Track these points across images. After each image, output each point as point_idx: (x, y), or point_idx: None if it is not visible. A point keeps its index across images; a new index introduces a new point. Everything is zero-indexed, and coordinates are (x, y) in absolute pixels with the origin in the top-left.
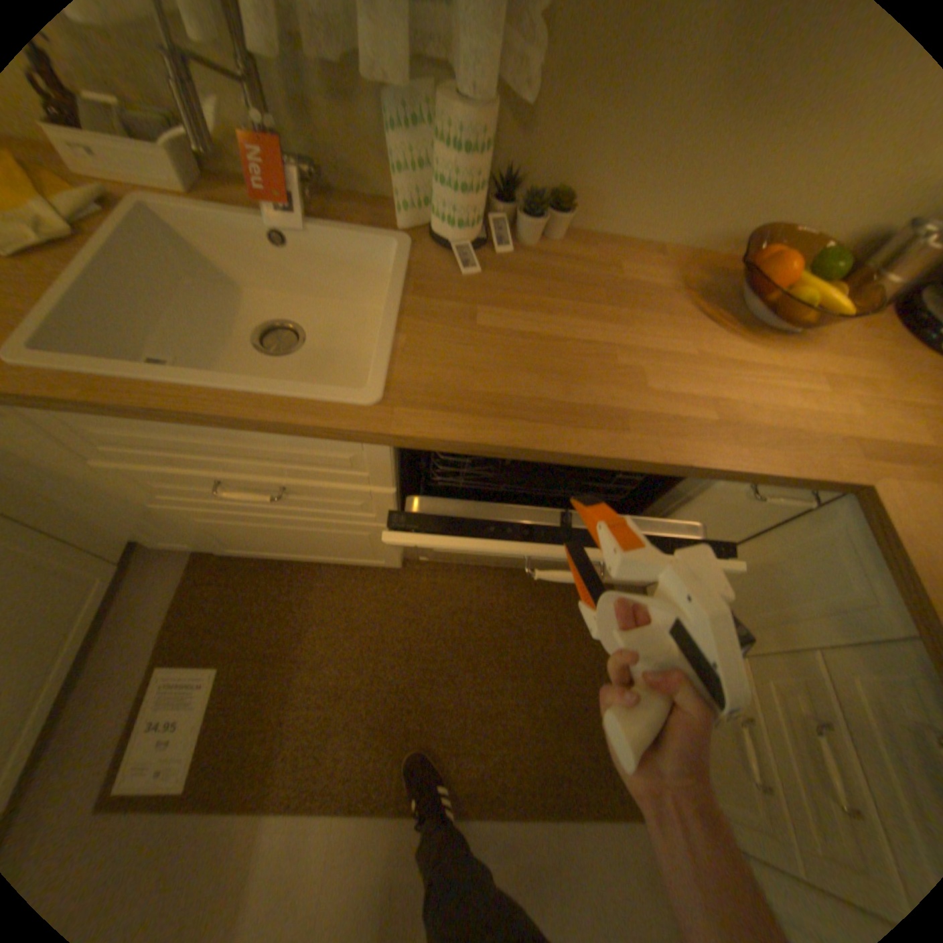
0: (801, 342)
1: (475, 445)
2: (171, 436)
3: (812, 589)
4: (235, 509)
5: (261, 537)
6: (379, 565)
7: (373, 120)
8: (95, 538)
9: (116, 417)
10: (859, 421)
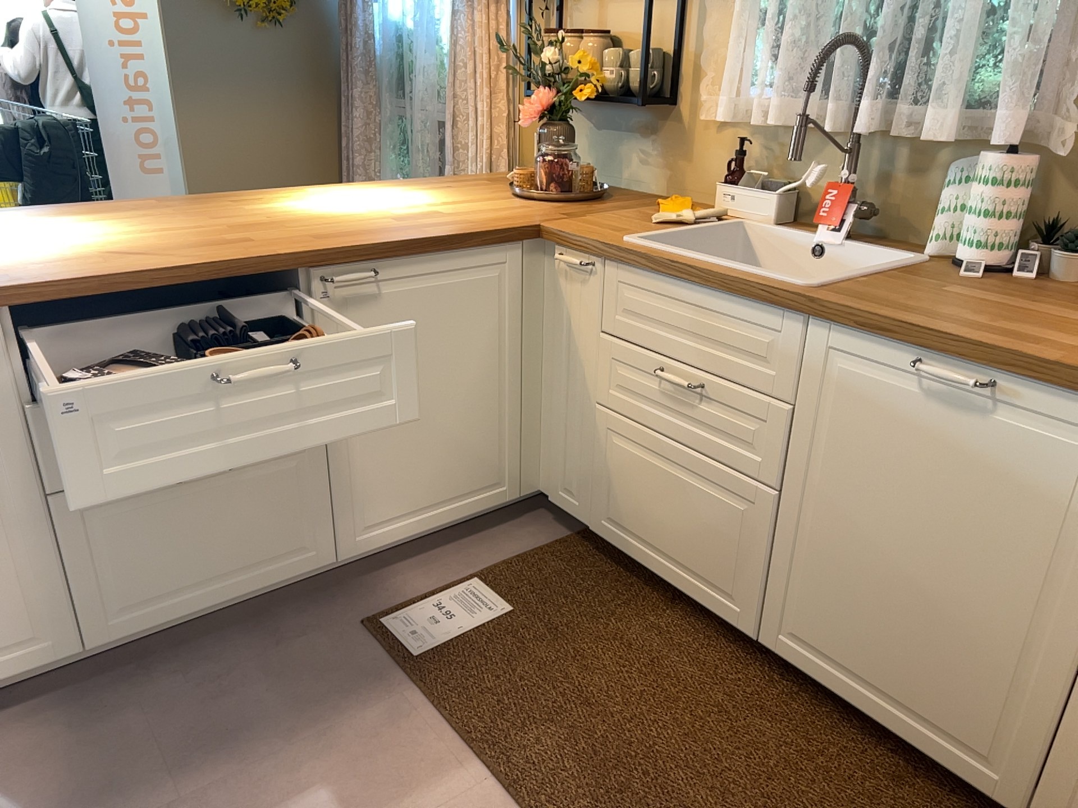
0: None
1: (867, 318)
2: (665, 302)
3: None
4: (653, 419)
5: (647, 490)
6: (732, 615)
7: (933, 188)
8: (531, 455)
9: (648, 277)
10: None
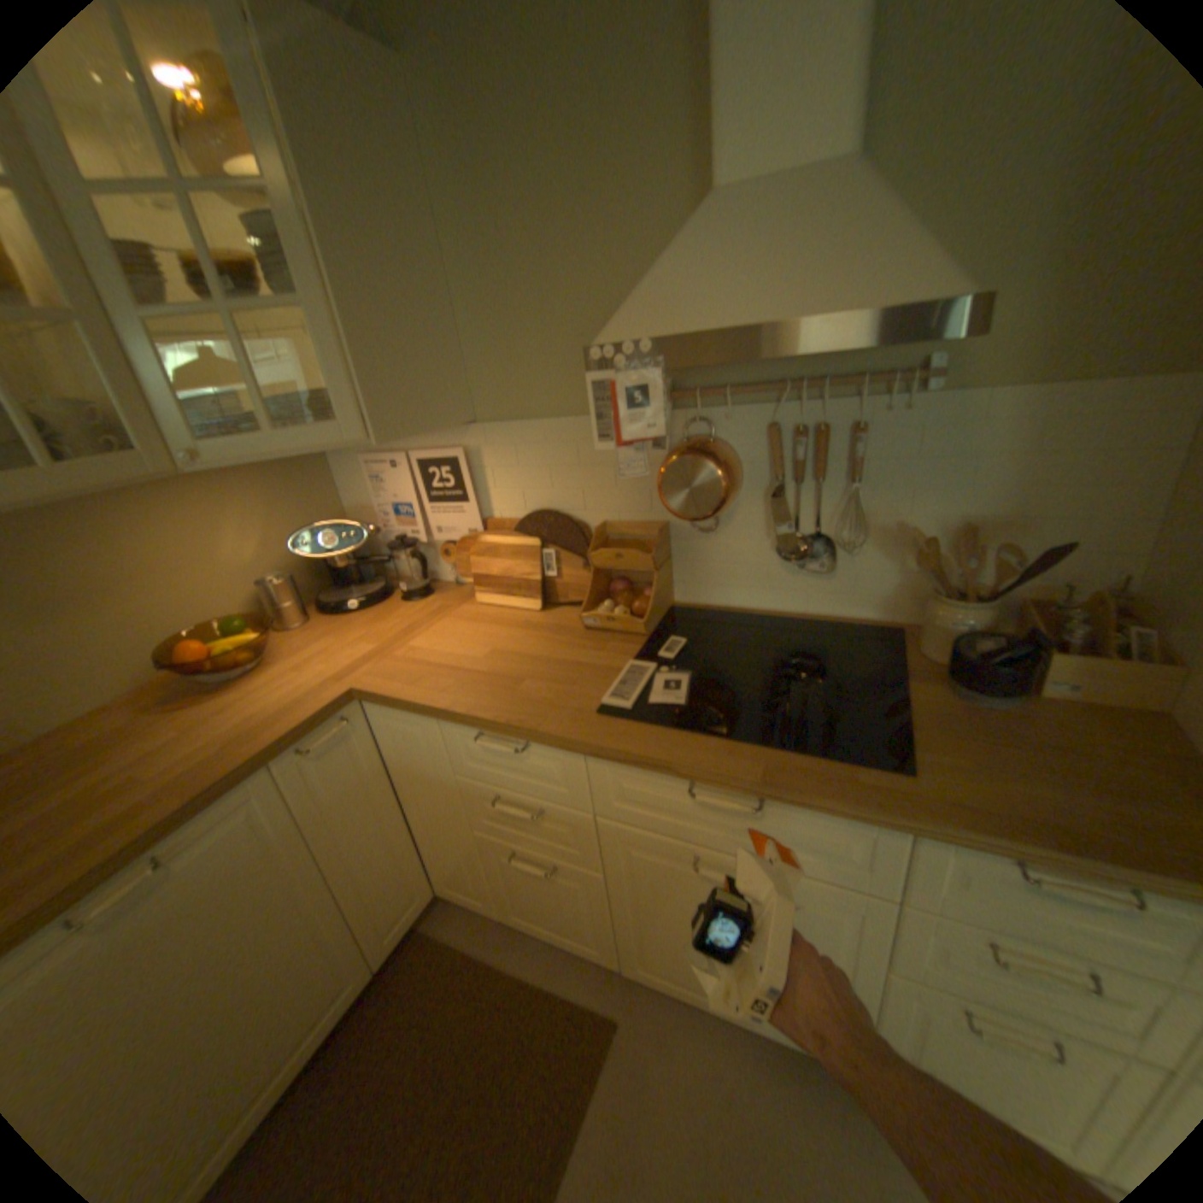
0: (261, 670)
1: None
2: None
3: (417, 757)
4: None
5: None
6: None
7: None
8: None
9: None
10: (324, 672)
